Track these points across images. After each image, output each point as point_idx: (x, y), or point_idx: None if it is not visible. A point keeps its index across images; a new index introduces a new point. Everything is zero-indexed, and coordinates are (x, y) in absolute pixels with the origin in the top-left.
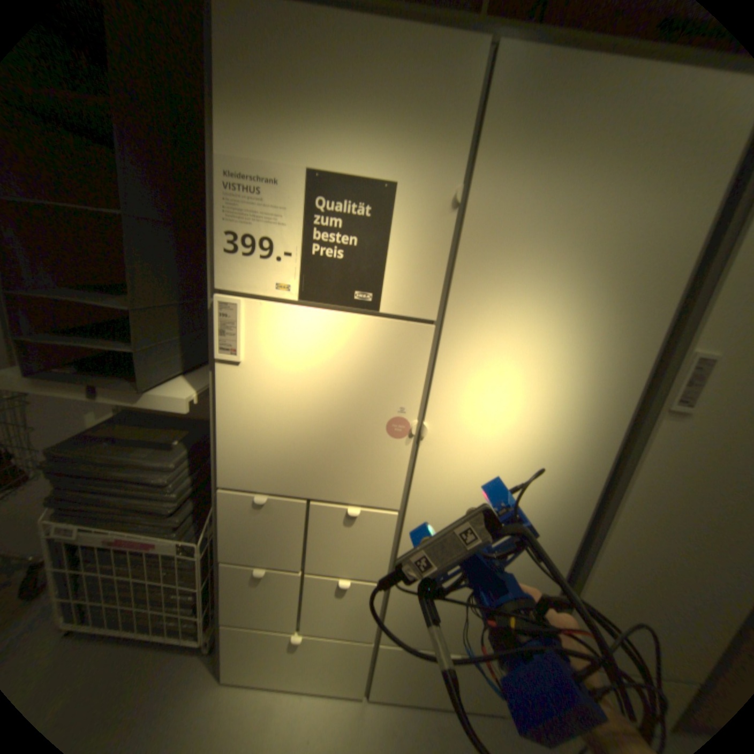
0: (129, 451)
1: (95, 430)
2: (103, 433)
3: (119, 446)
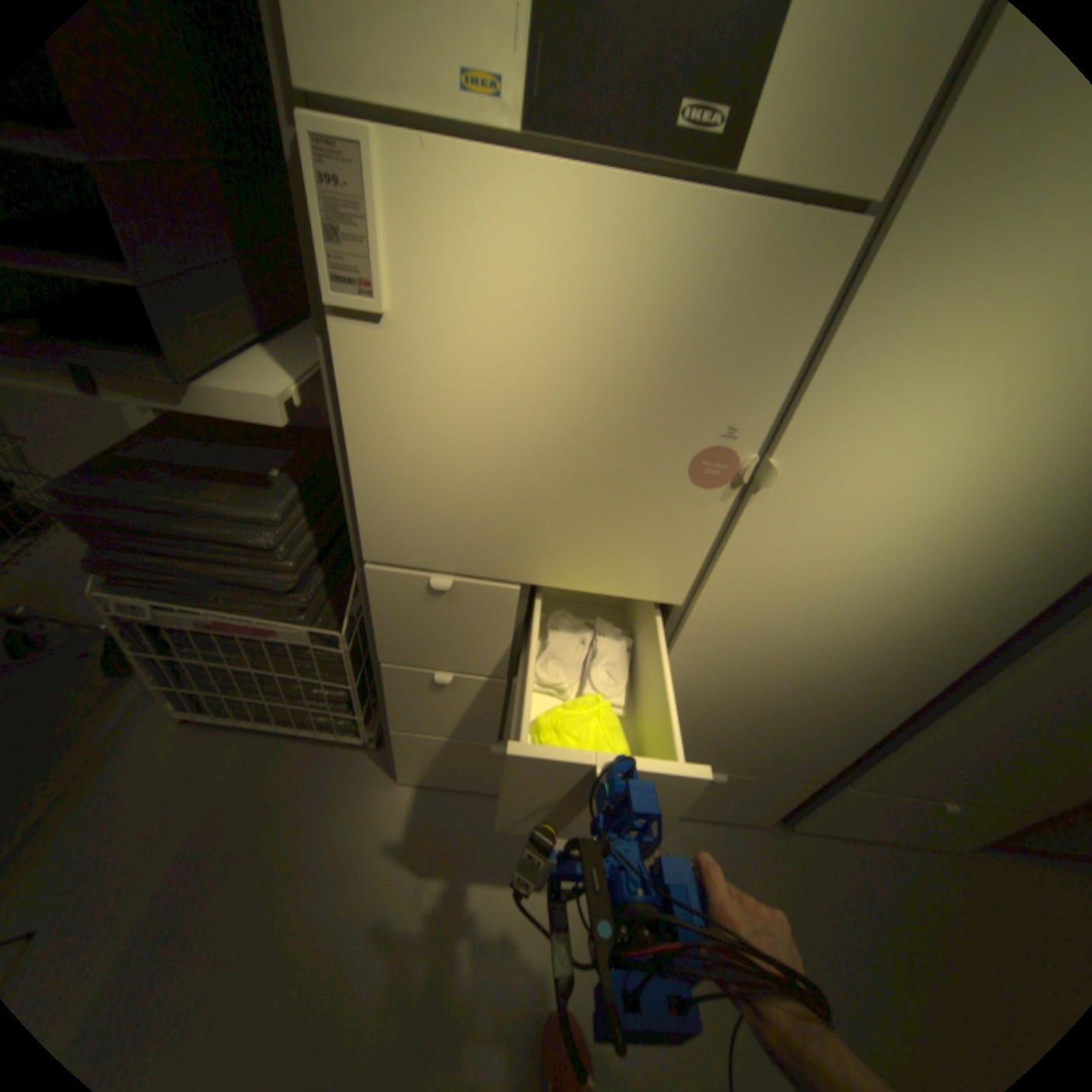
0: (196, 488)
1: (127, 446)
2: (143, 452)
3: (177, 478)
